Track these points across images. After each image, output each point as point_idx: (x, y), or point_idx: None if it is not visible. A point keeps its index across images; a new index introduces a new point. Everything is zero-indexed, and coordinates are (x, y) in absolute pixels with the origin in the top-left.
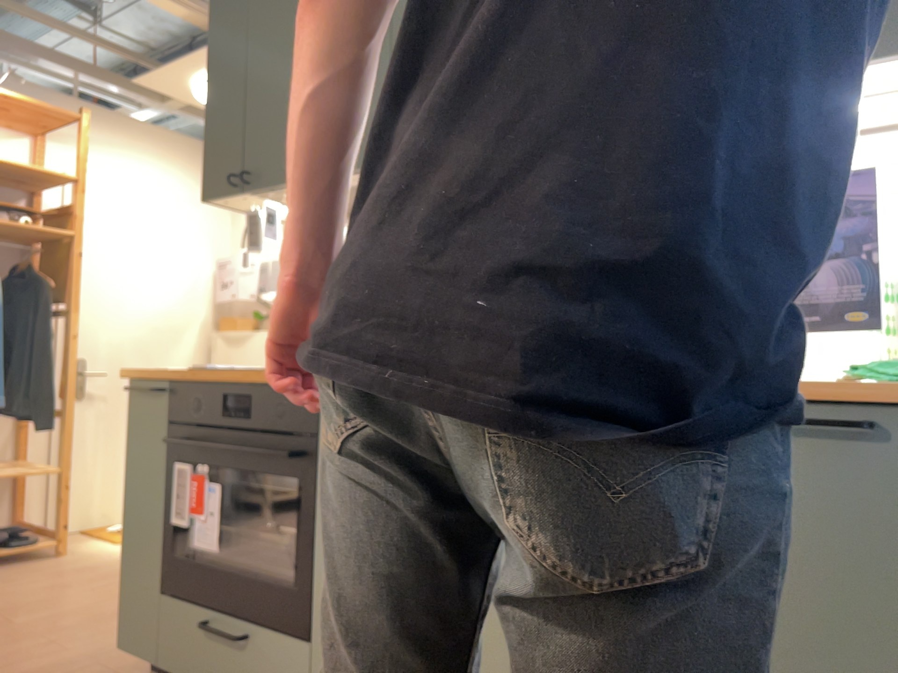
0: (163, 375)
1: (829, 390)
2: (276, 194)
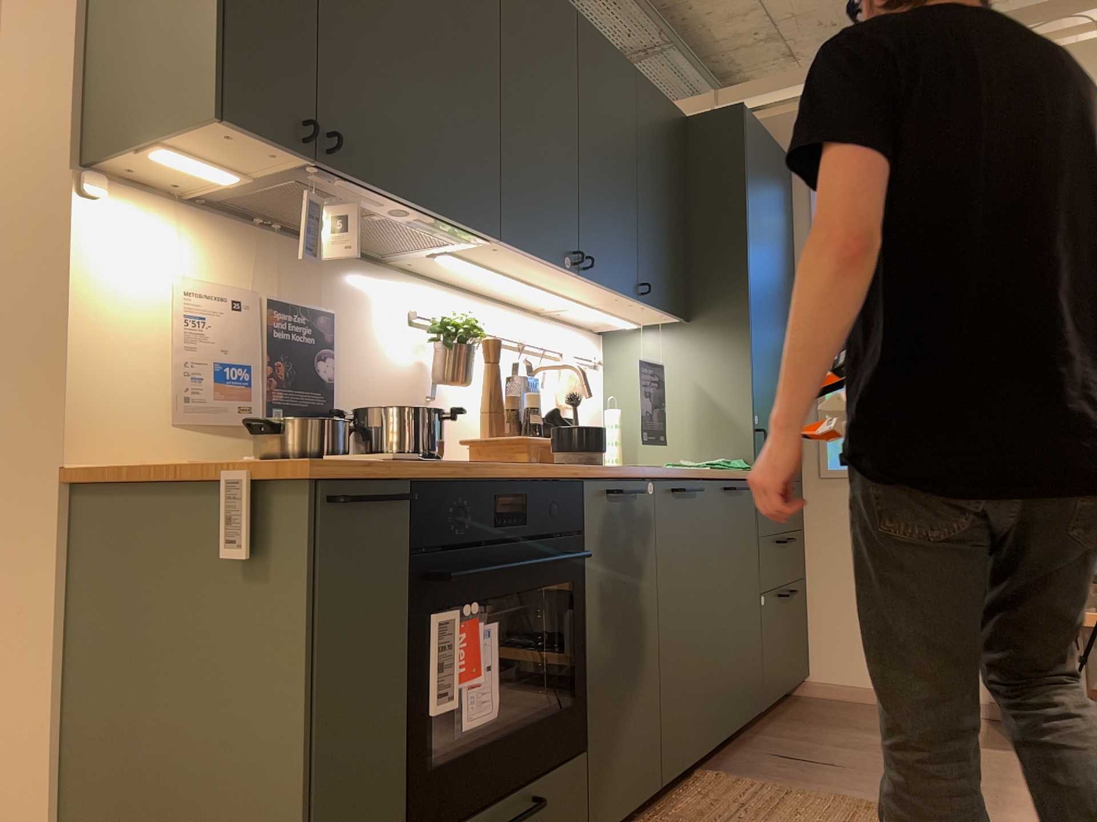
0: (413, 469)
1: (731, 474)
2: (332, 183)
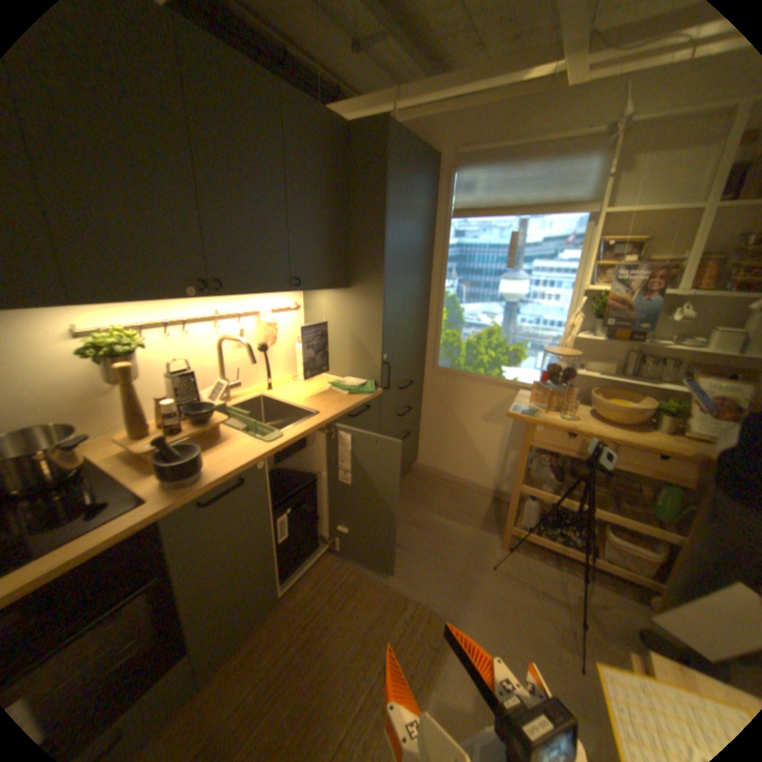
0: None
1: (357, 401)
2: None
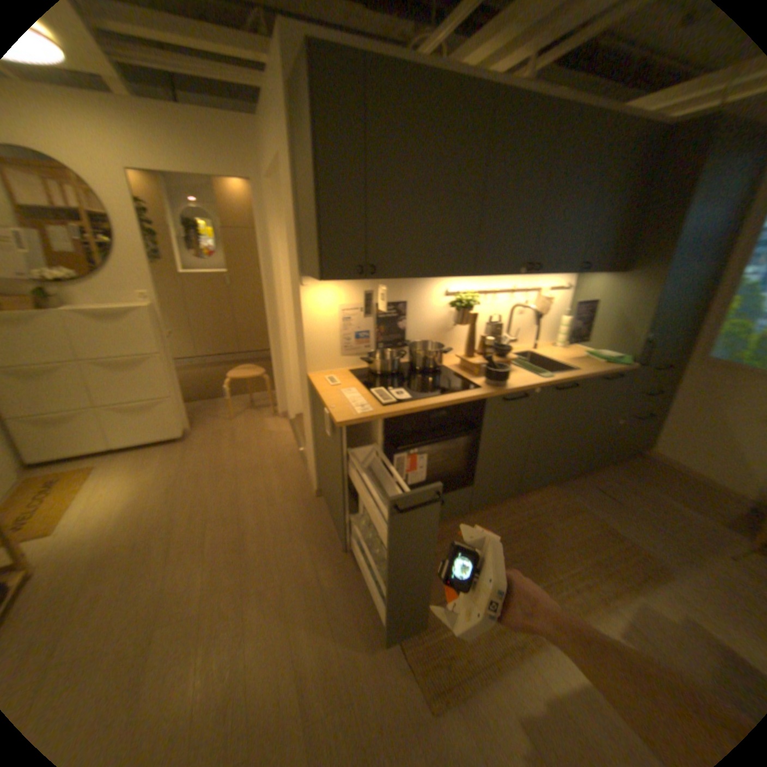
0: (385, 416)
1: (614, 368)
2: (380, 279)
